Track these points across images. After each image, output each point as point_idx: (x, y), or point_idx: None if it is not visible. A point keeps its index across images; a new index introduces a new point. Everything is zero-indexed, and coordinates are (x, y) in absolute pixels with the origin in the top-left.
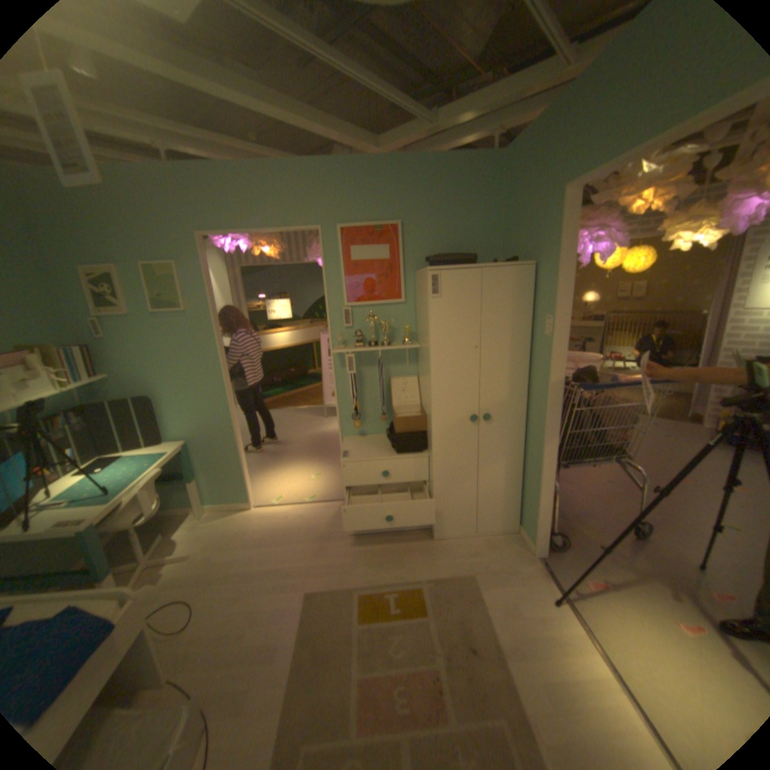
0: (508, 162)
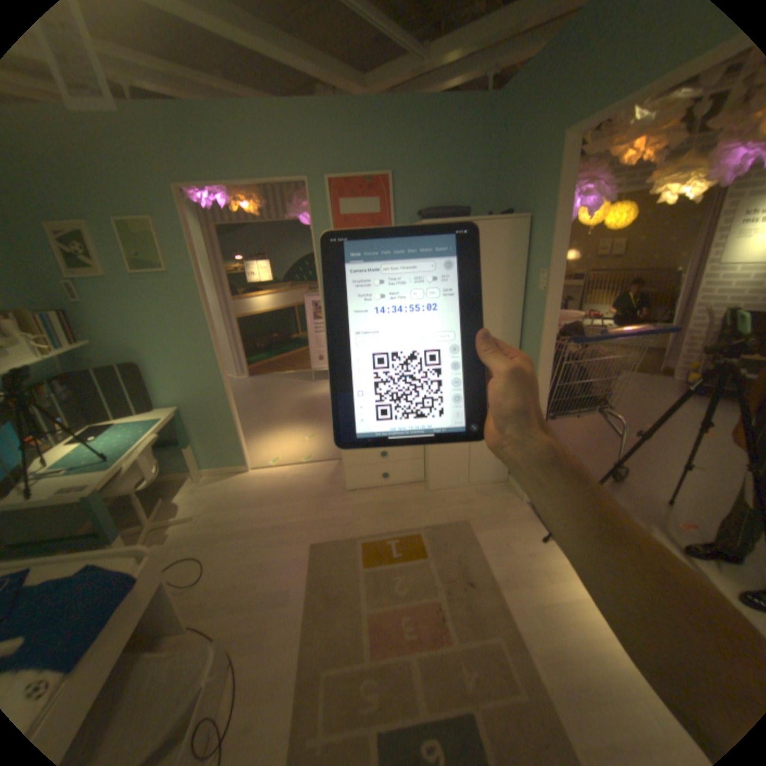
0: (502, 107)
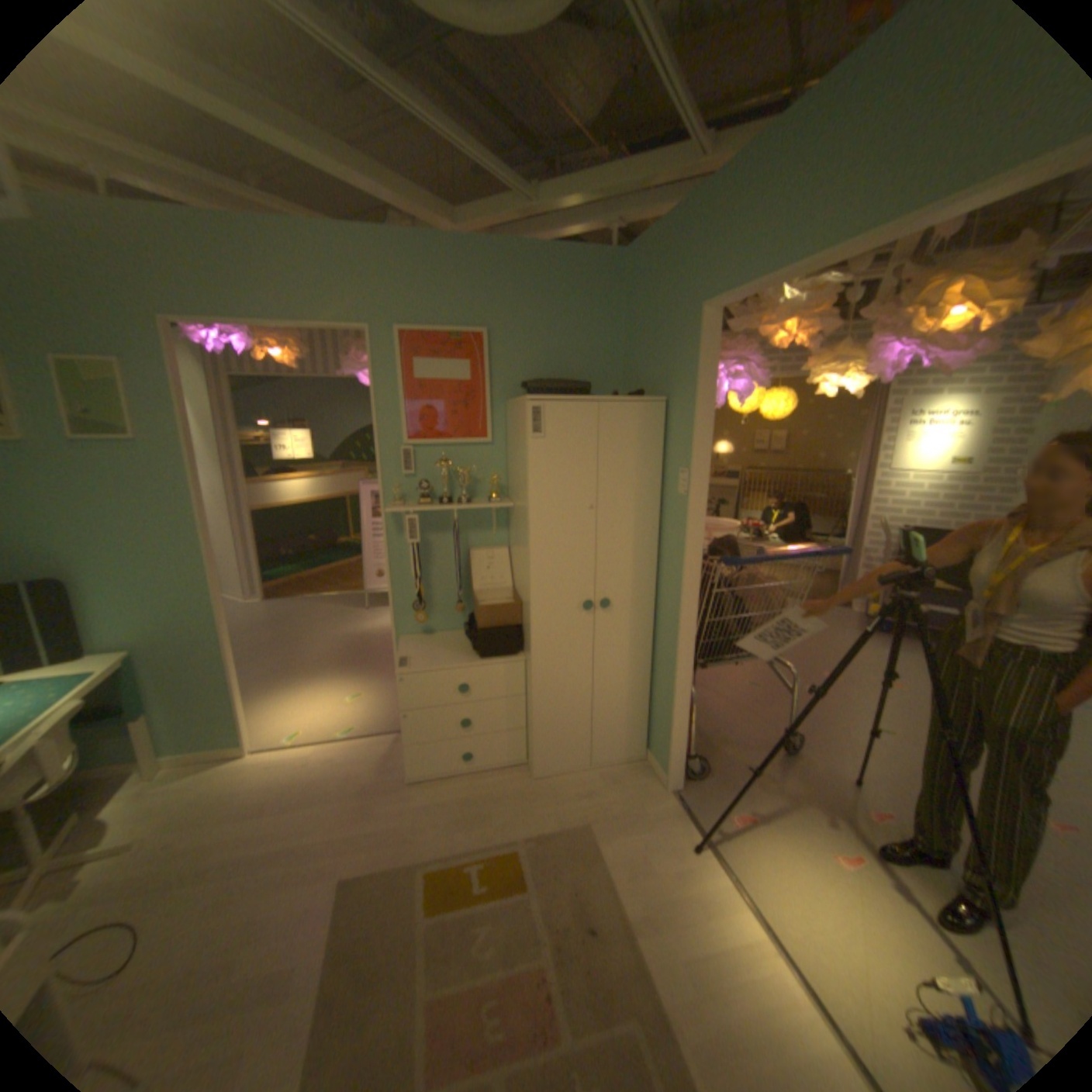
0: (629, 266)
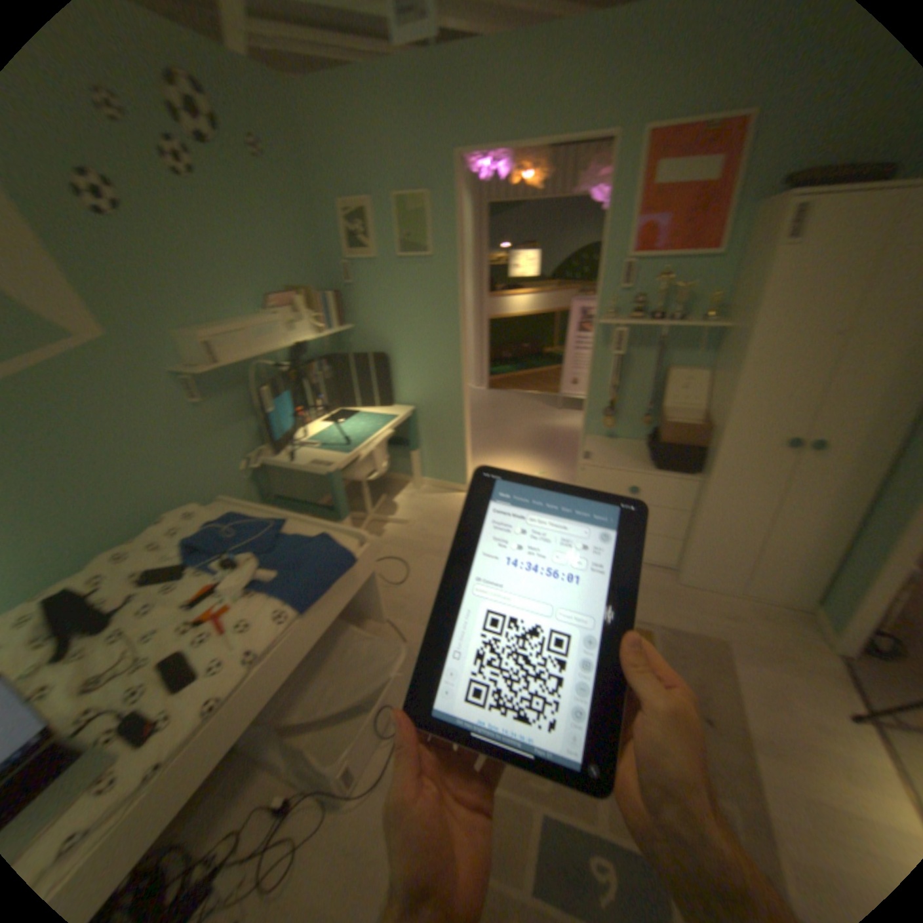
0: None
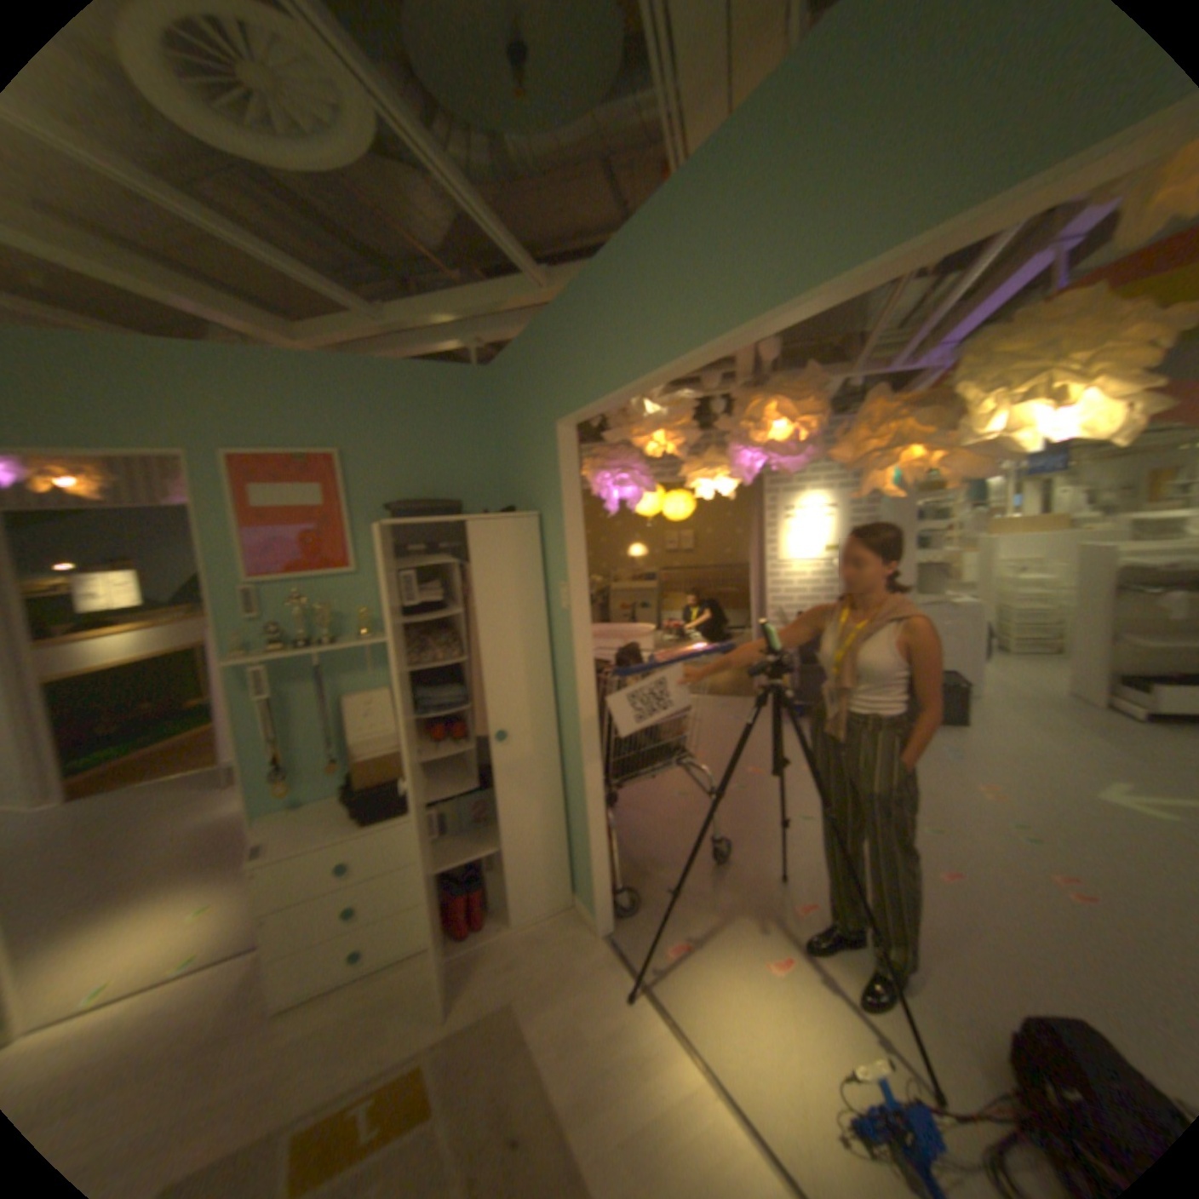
0: (490, 385)
